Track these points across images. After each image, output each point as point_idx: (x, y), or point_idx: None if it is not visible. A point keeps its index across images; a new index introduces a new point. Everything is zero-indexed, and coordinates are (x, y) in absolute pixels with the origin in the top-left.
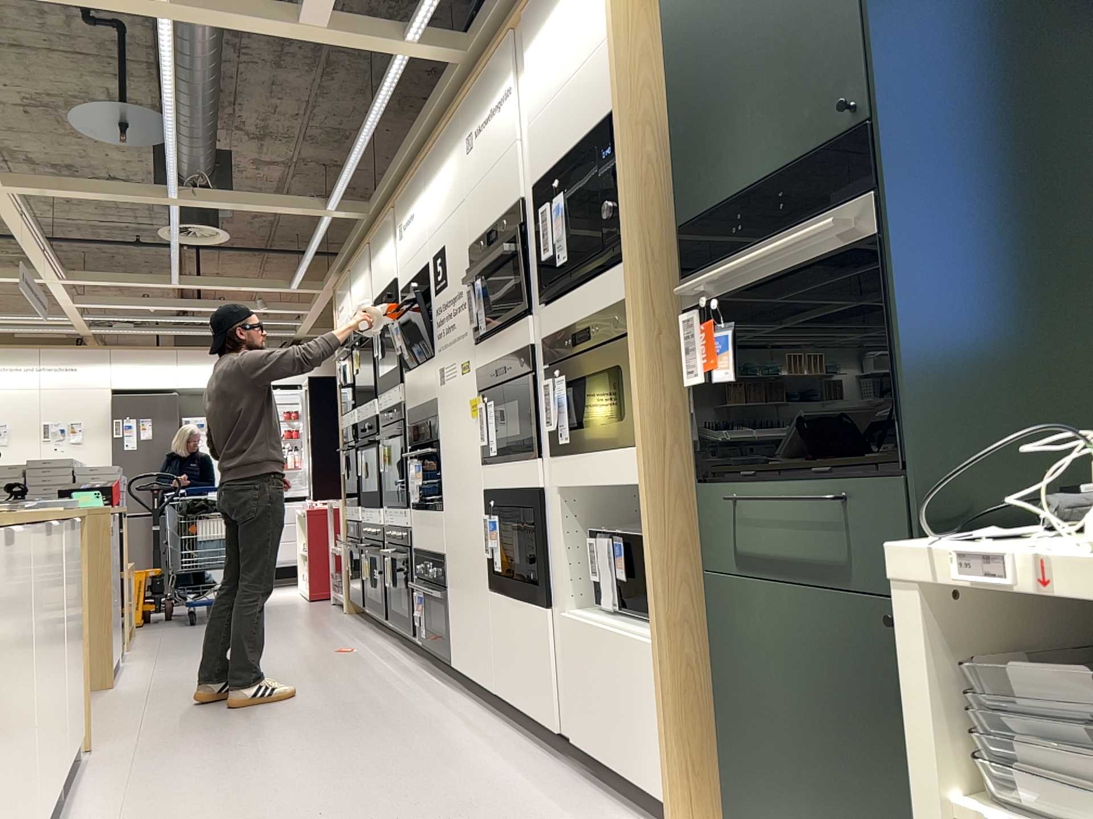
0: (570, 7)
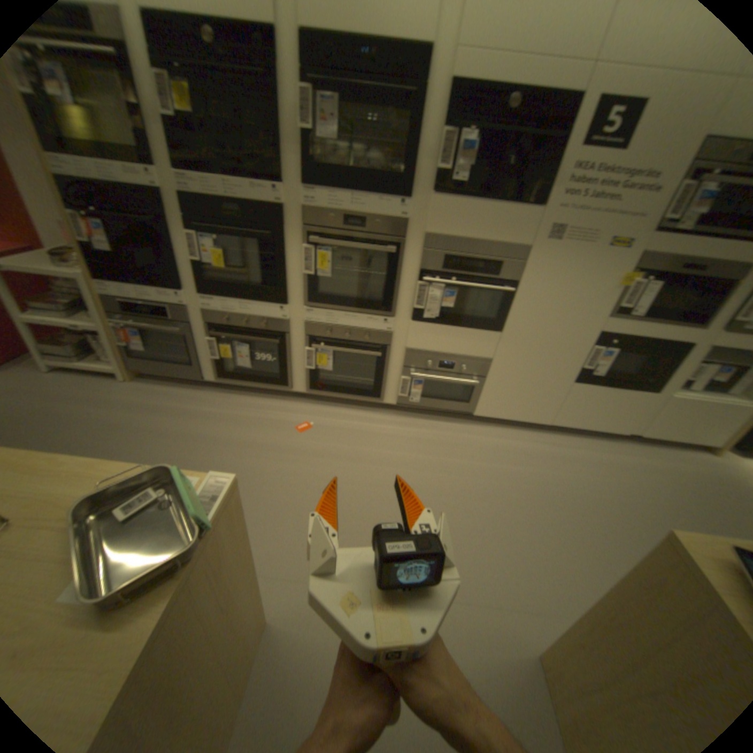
0: None
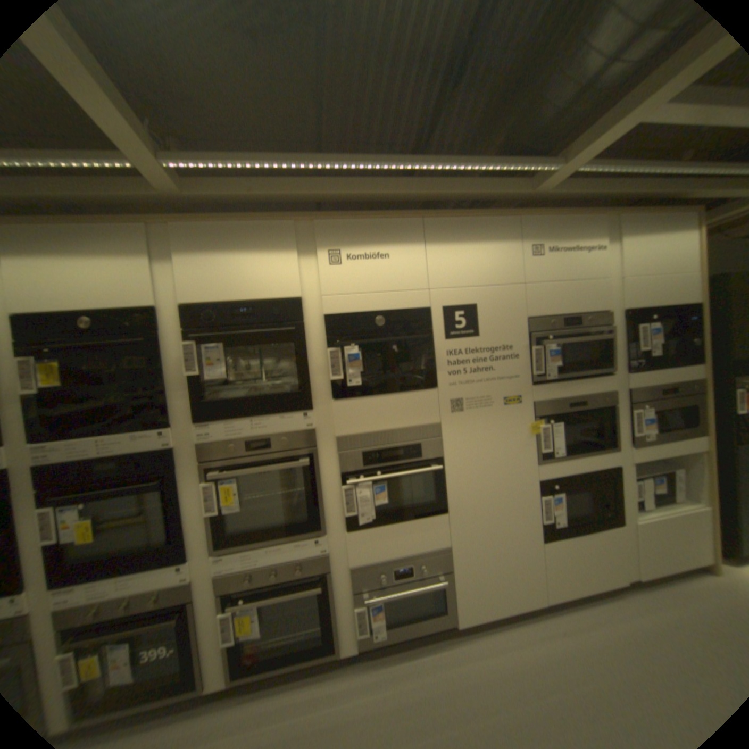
0: (669, 241)
